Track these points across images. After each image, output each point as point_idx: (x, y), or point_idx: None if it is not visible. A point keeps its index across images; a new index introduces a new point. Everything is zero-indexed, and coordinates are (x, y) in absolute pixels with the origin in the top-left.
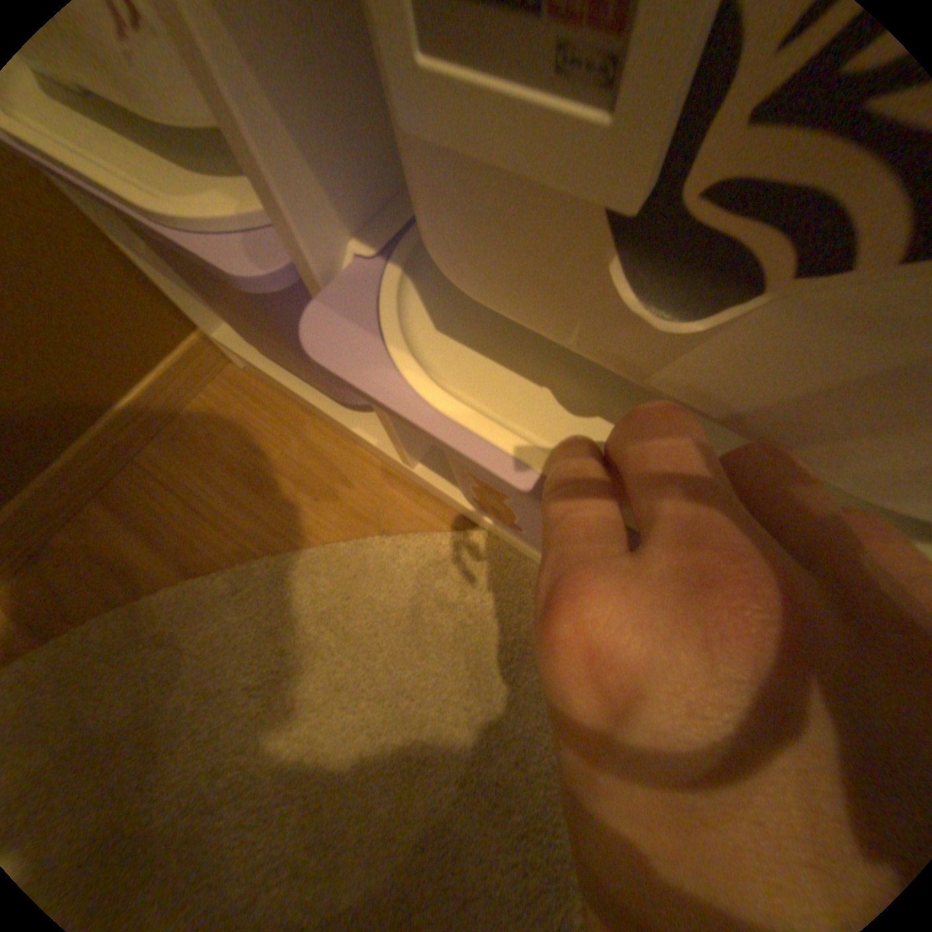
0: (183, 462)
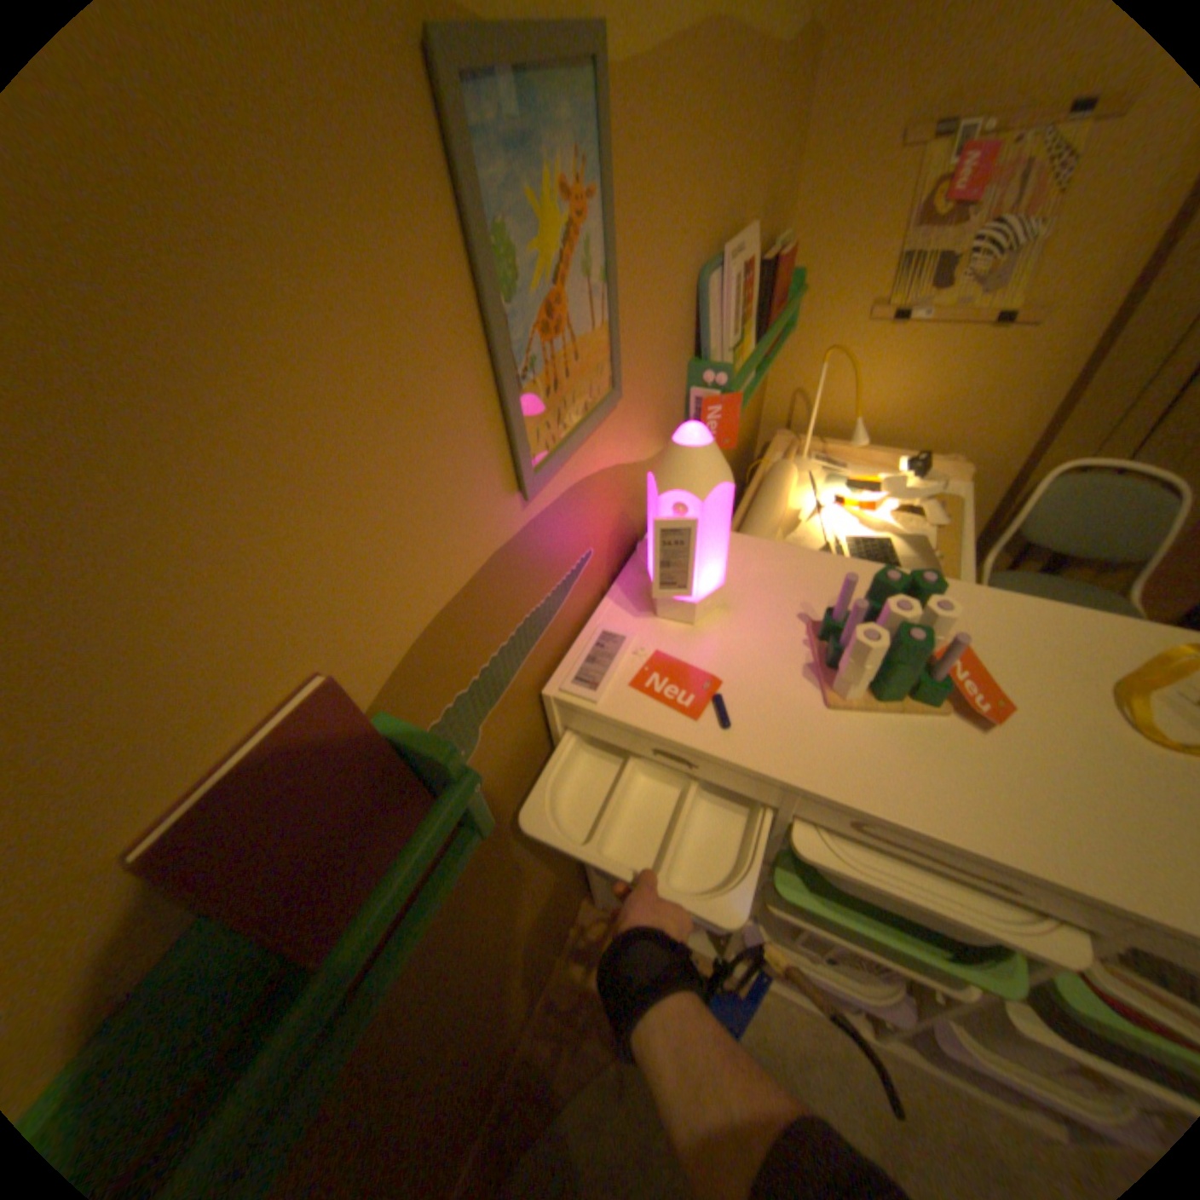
0: (588, 974)
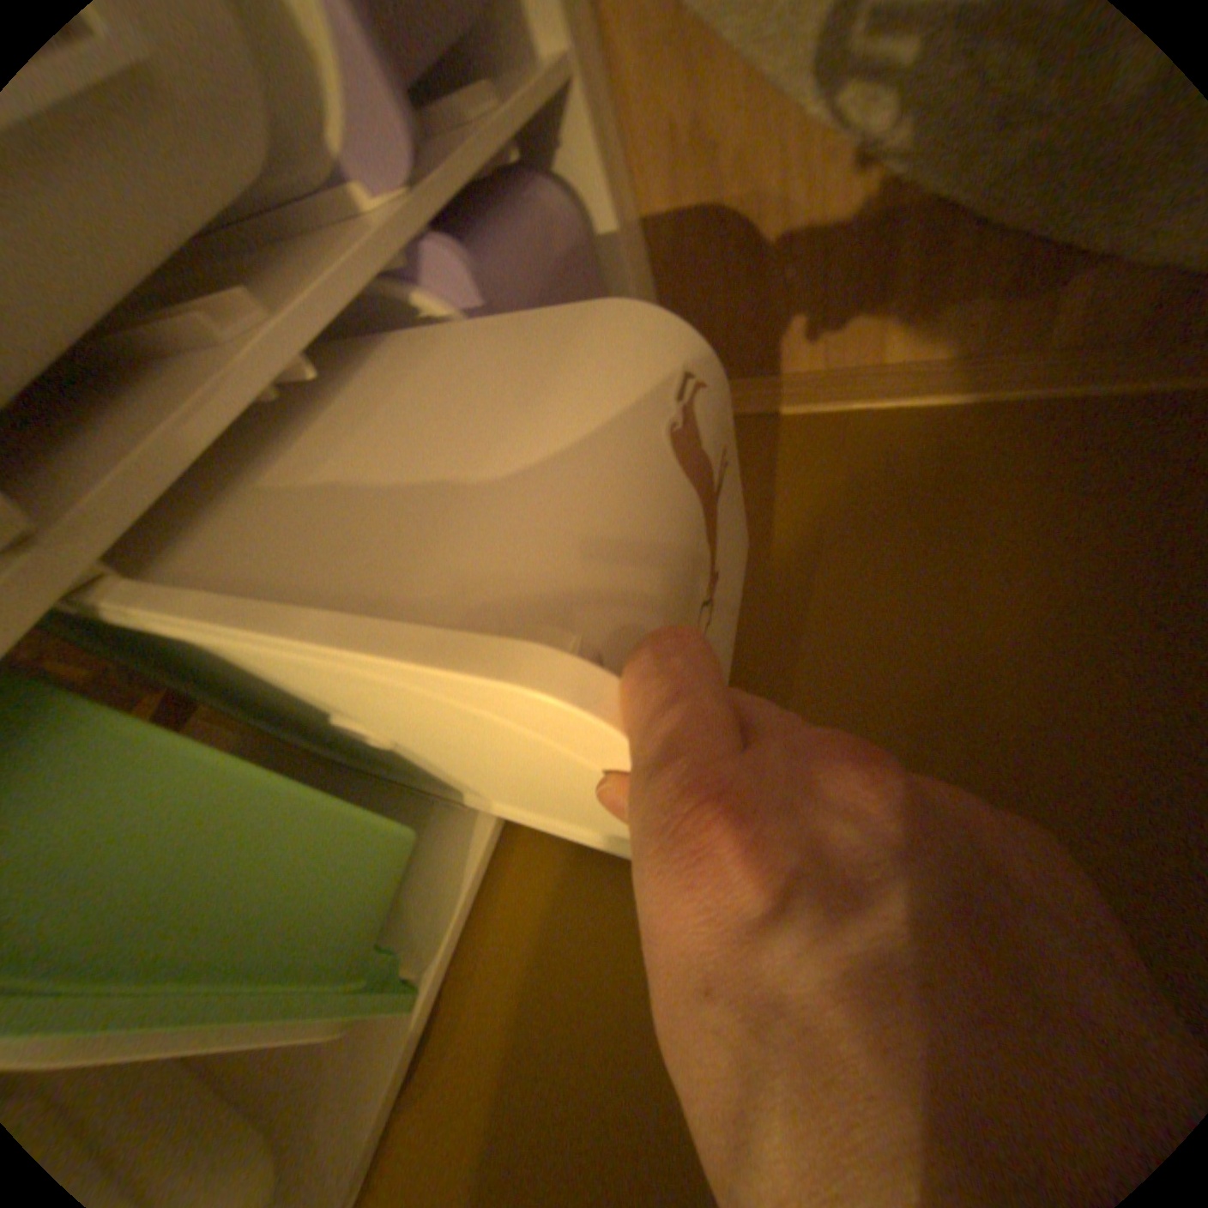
0: (796, 322)
